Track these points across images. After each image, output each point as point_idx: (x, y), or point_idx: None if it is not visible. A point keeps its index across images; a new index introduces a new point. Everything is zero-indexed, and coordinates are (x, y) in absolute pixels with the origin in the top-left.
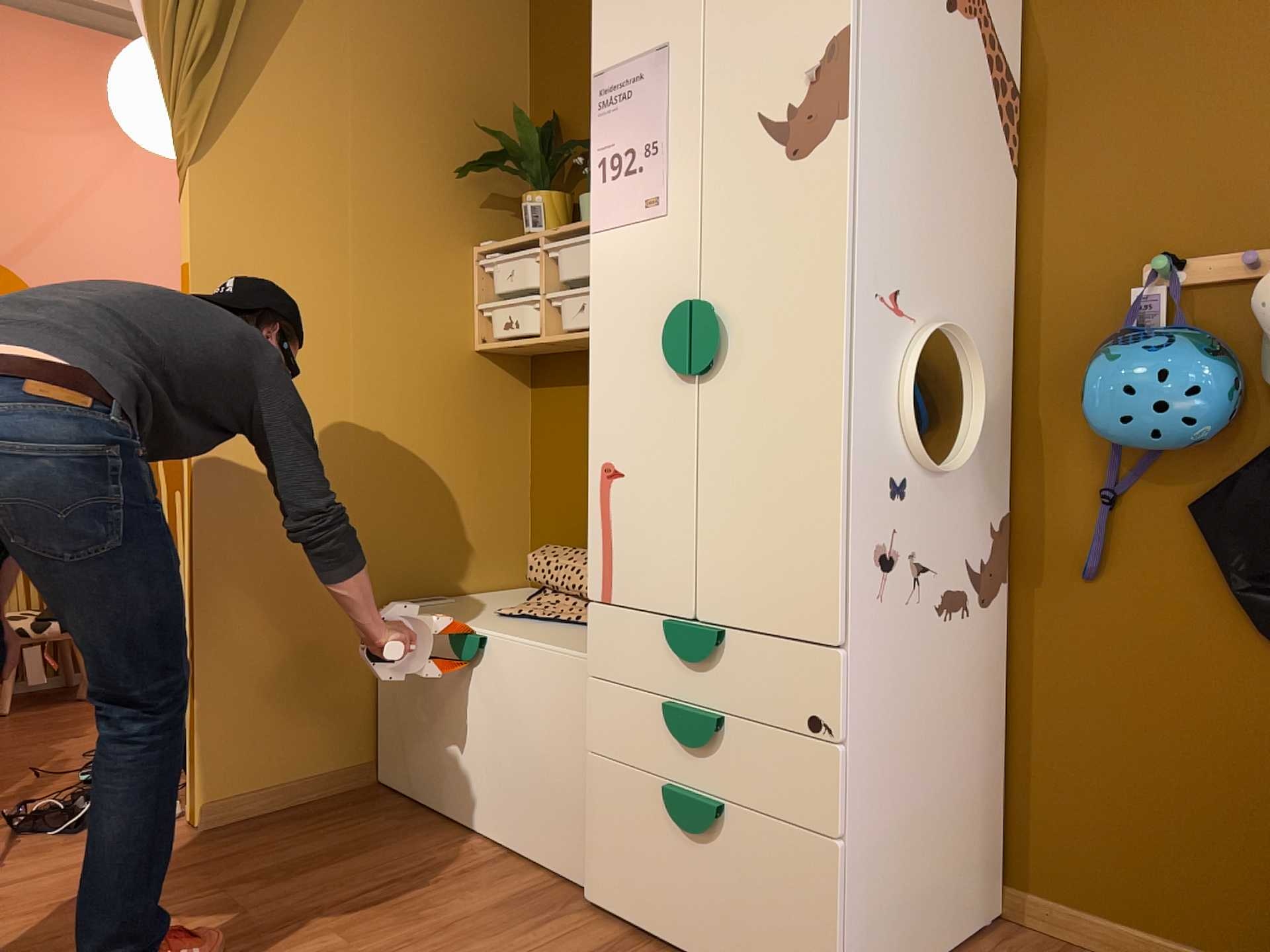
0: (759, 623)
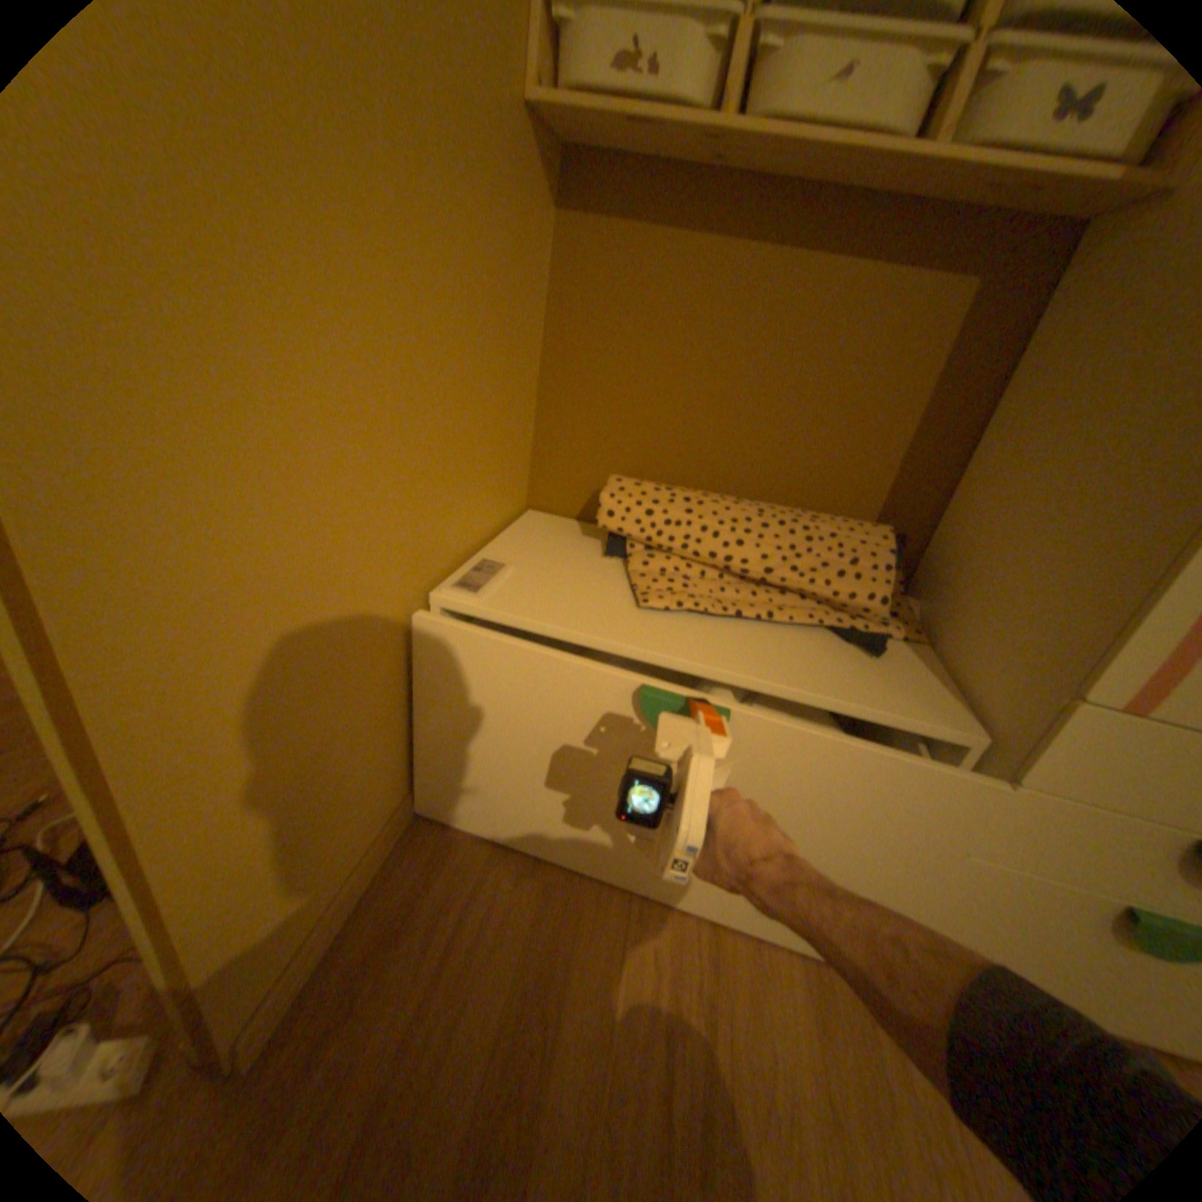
0: None
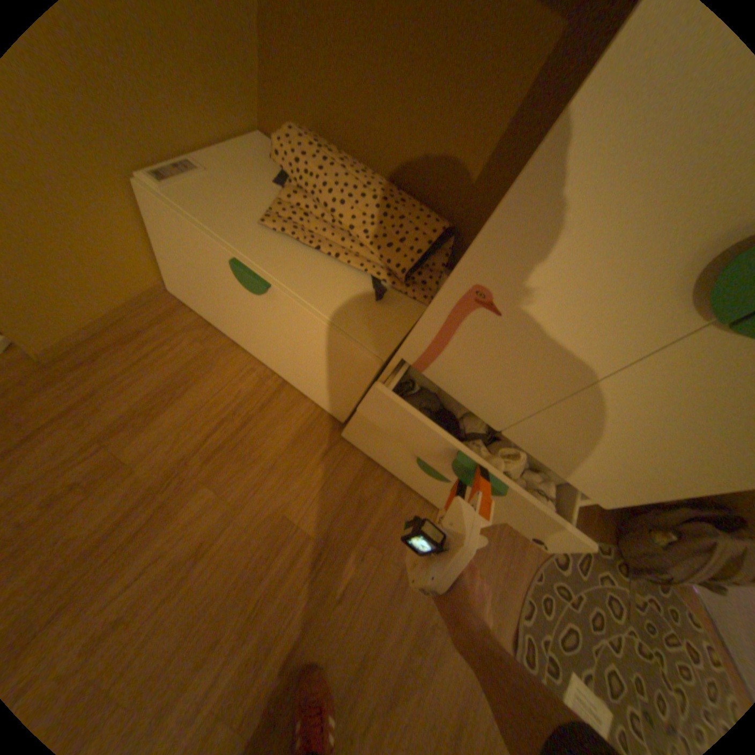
0: (555, 467)
